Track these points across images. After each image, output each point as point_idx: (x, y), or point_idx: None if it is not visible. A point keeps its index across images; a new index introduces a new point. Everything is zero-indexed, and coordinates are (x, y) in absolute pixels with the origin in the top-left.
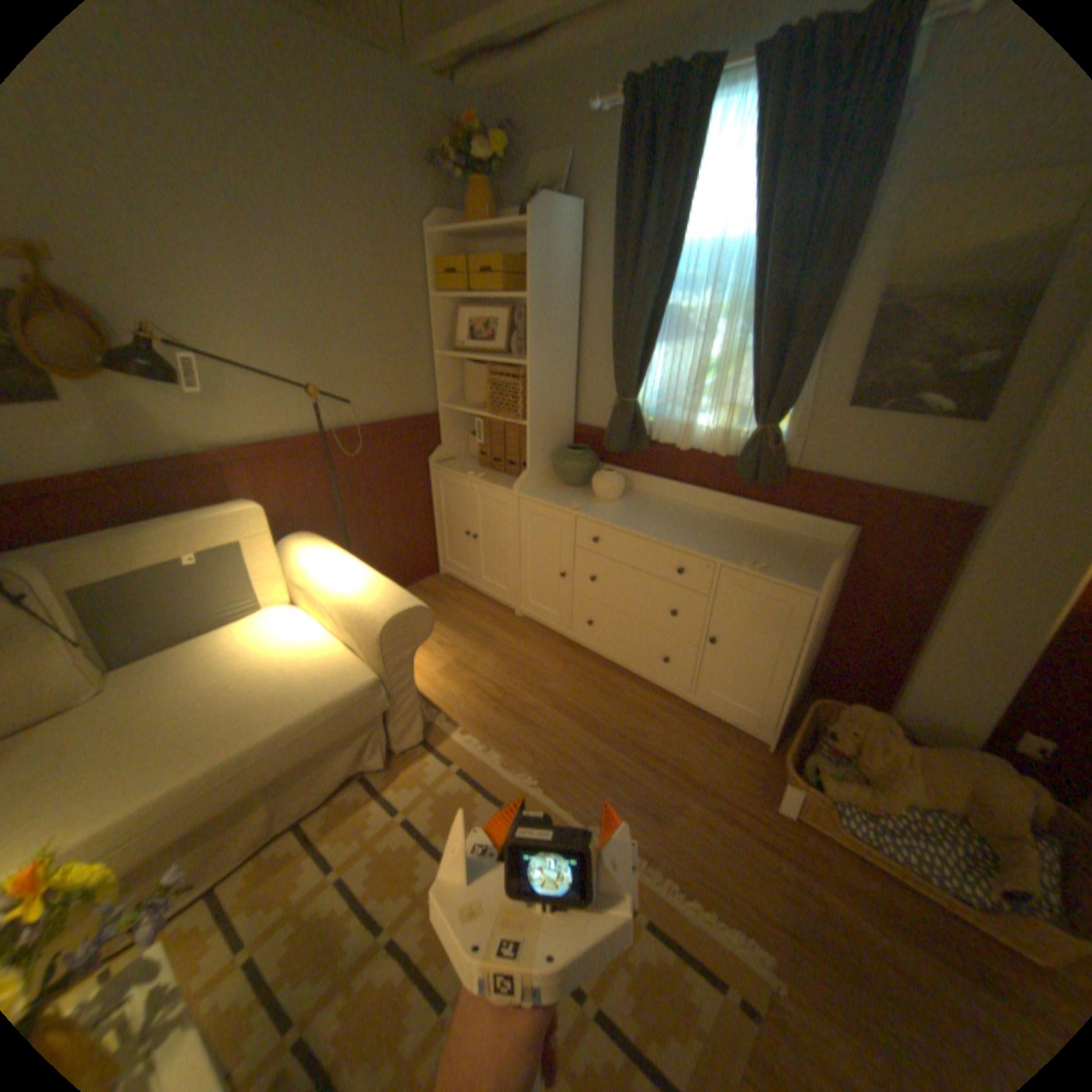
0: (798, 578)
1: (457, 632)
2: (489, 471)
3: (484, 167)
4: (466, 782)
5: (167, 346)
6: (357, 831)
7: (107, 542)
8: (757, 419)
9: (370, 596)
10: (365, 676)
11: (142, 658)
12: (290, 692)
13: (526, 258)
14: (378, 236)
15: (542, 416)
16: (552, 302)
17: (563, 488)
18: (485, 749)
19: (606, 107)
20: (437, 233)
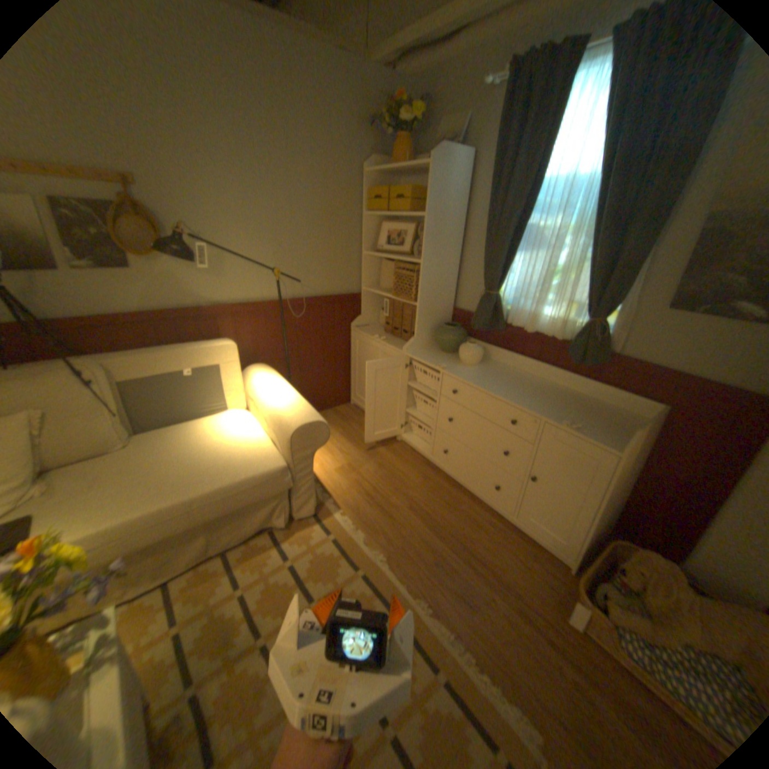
0: (607, 440)
1: (354, 444)
2: (389, 336)
3: (408, 125)
4: (337, 548)
5: (193, 238)
6: (260, 566)
7: (140, 355)
8: (590, 313)
9: (290, 410)
10: (278, 462)
11: (150, 429)
12: (230, 465)
13: (430, 188)
14: (332, 173)
15: (429, 300)
16: (444, 219)
17: (438, 353)
18: (355, 528)
19: (497, 80)
20: (372, 171)
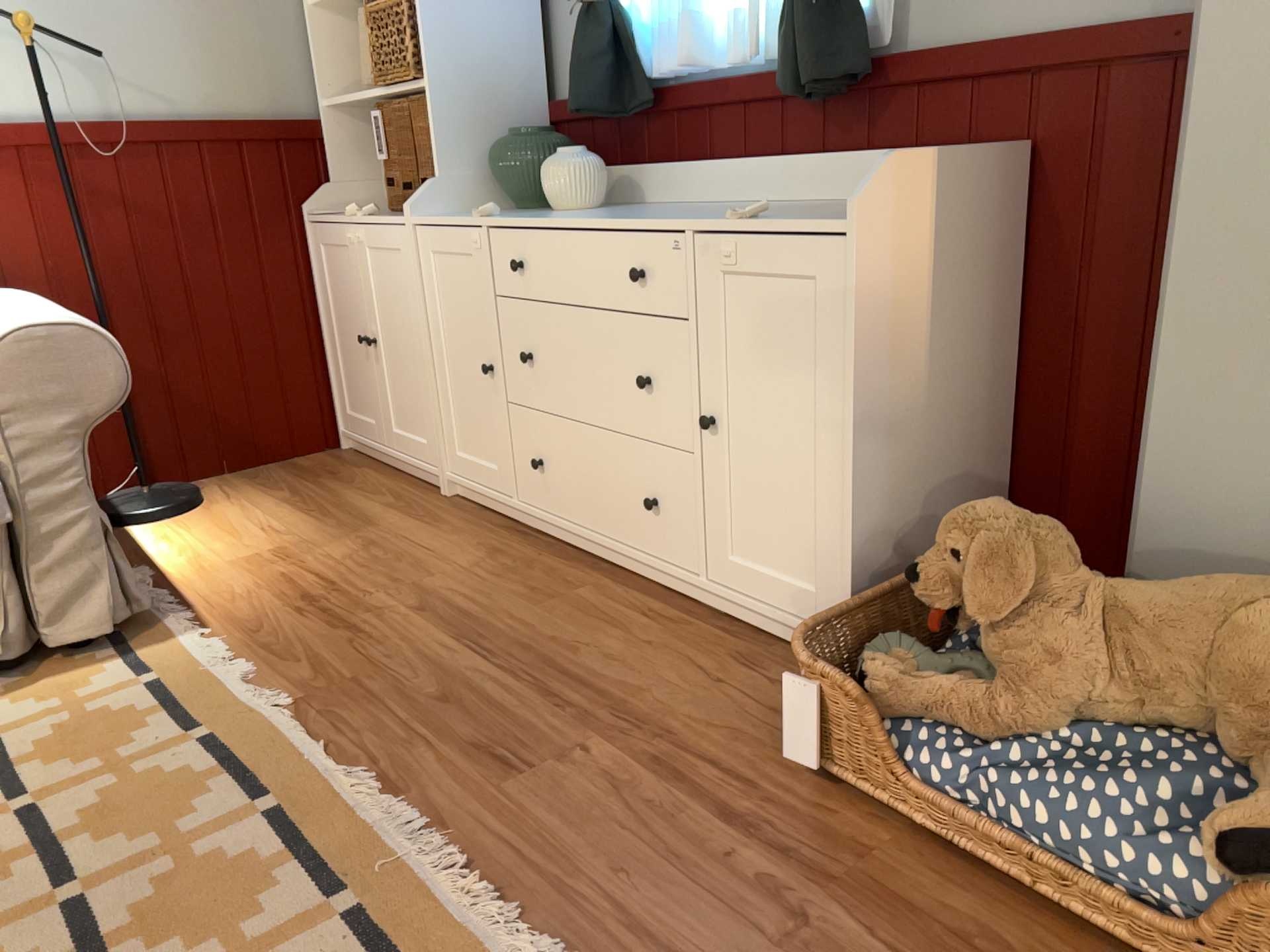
0: (821, 218)
1: (311, 516)
2: (397, 216)
3: None
4: (153, 696)
5: None
6: None
7: None
8: None
9: (13, 320)
10: None
11: None
12: None
13: None
14: None
15: (459, 74)
16: None
17: (503, 213)
18: (230, 657)
19: None
20: None
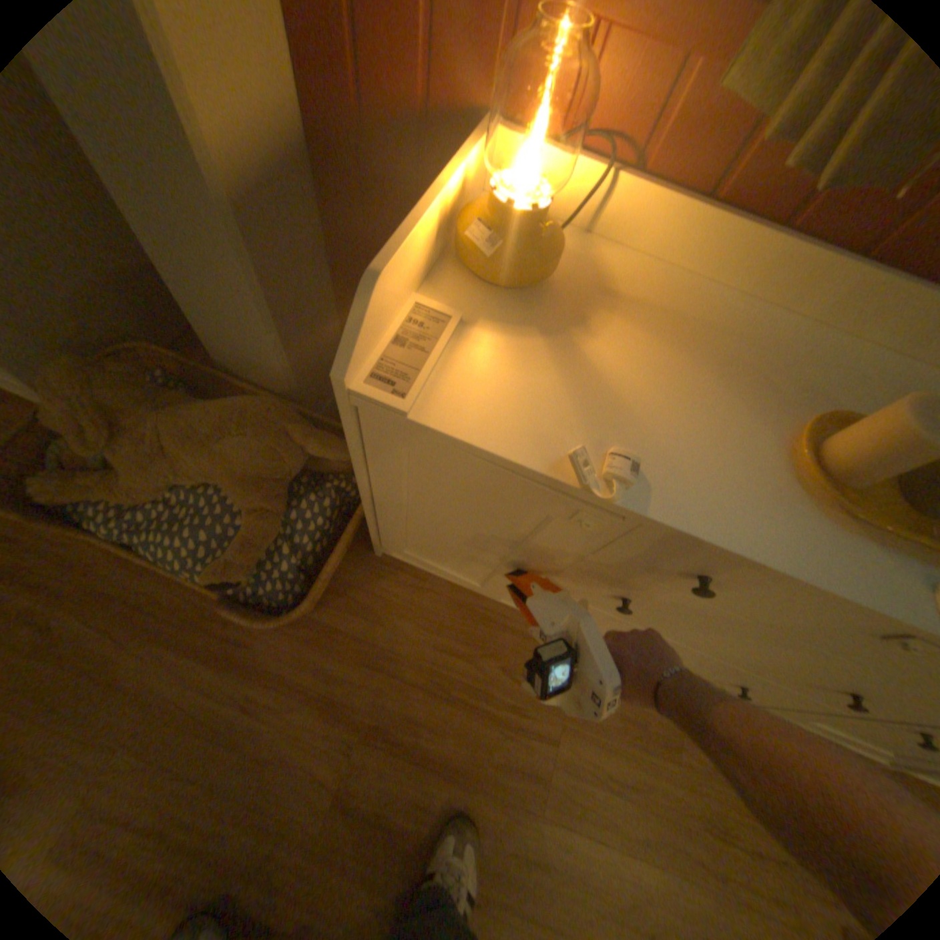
0: None
1: None
2: None
3: None
4: None
5: None
6: None
7: None
8: None
9: None
10: None
11: None
12: None
13: None
14: None
15: None
16: None
17: None
18: None
19: None
20: None
